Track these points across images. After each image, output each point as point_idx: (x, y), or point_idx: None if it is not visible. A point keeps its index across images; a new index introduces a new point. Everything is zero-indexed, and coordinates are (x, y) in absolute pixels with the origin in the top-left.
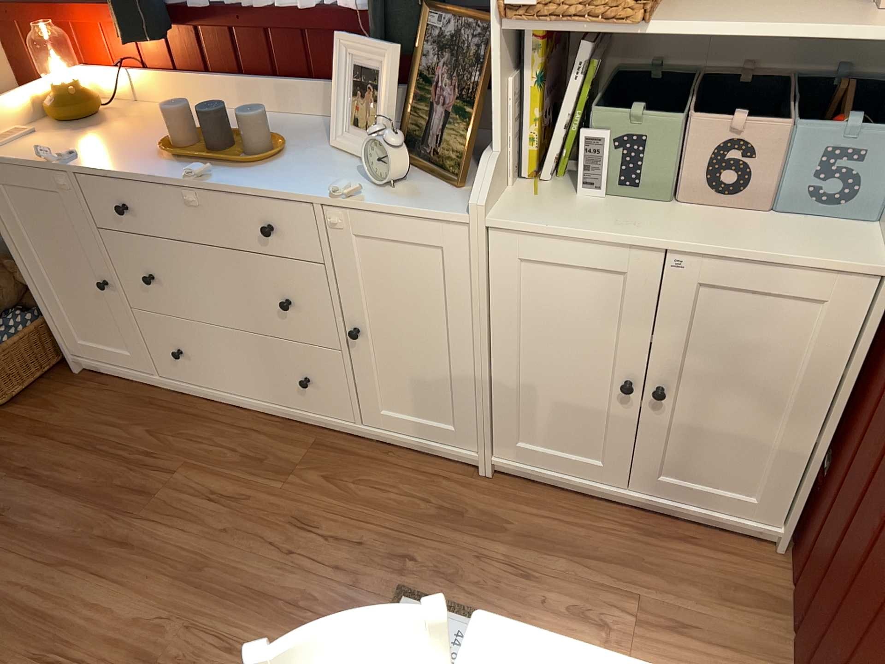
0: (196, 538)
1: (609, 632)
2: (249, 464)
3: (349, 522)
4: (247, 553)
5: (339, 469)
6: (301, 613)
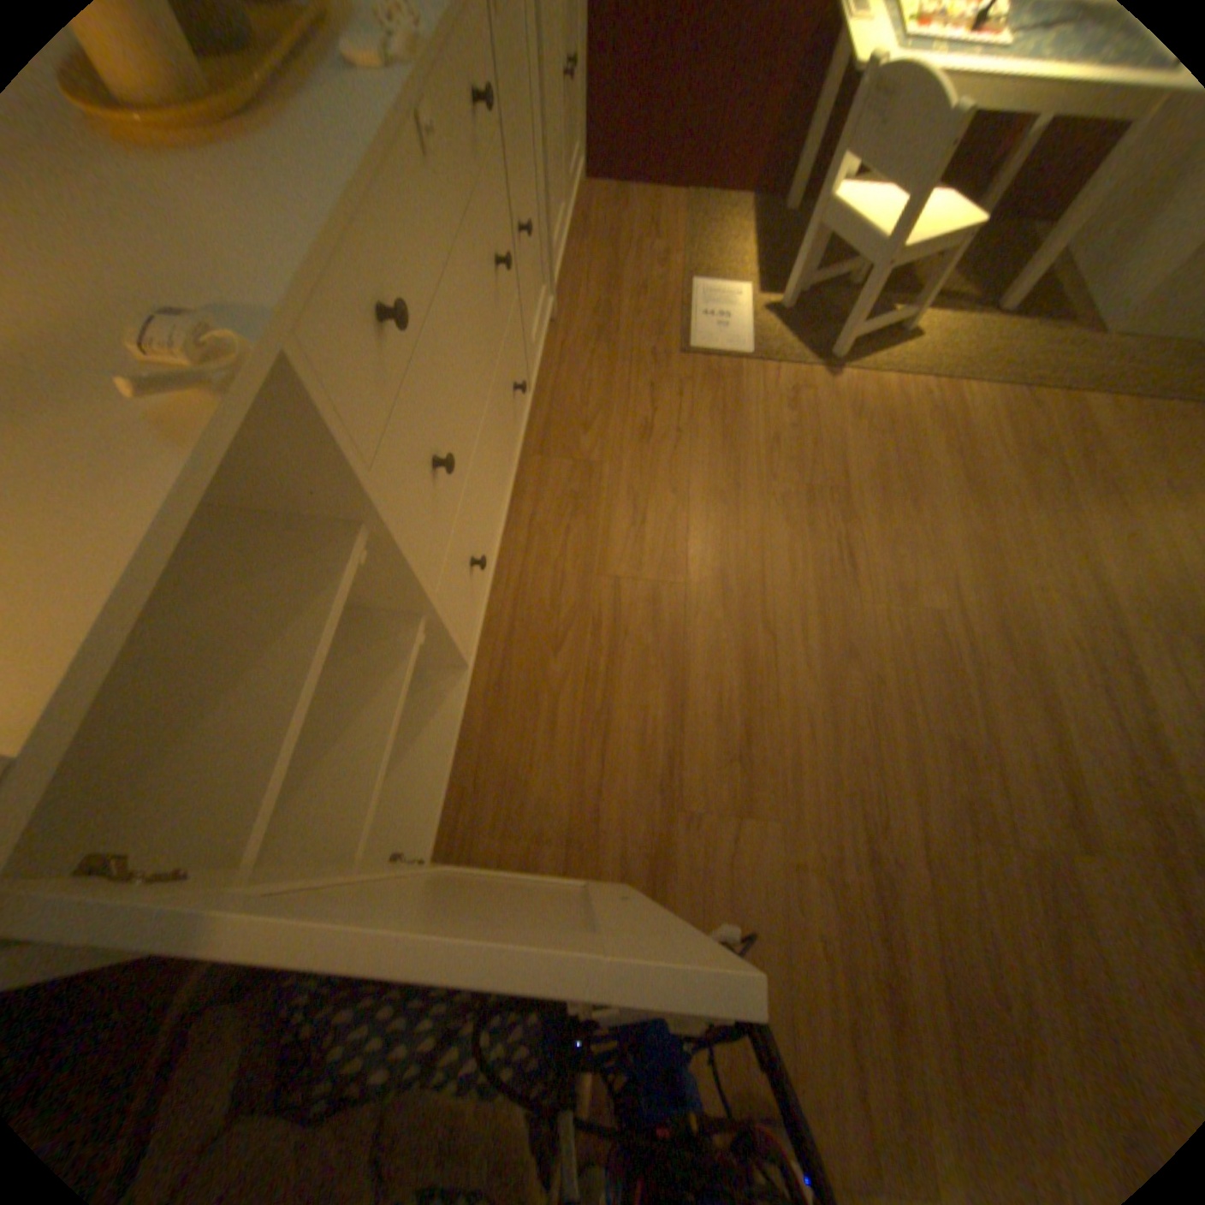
0: (697, 517)
1: (672, 251)
2: (588, 509)
3: (636, 400)
4: (696, 465)
5: (574, 425)
6: (732, 407)
